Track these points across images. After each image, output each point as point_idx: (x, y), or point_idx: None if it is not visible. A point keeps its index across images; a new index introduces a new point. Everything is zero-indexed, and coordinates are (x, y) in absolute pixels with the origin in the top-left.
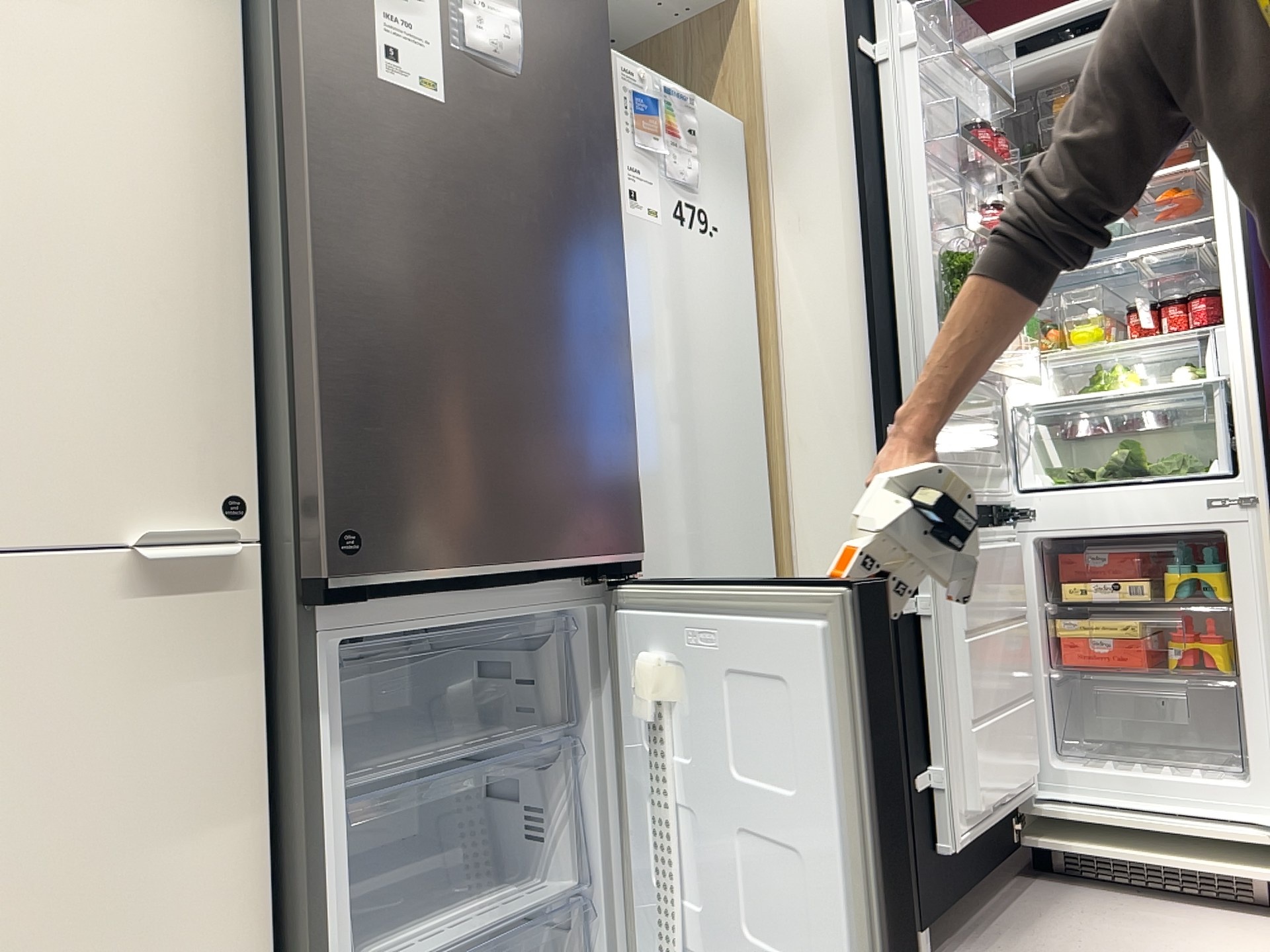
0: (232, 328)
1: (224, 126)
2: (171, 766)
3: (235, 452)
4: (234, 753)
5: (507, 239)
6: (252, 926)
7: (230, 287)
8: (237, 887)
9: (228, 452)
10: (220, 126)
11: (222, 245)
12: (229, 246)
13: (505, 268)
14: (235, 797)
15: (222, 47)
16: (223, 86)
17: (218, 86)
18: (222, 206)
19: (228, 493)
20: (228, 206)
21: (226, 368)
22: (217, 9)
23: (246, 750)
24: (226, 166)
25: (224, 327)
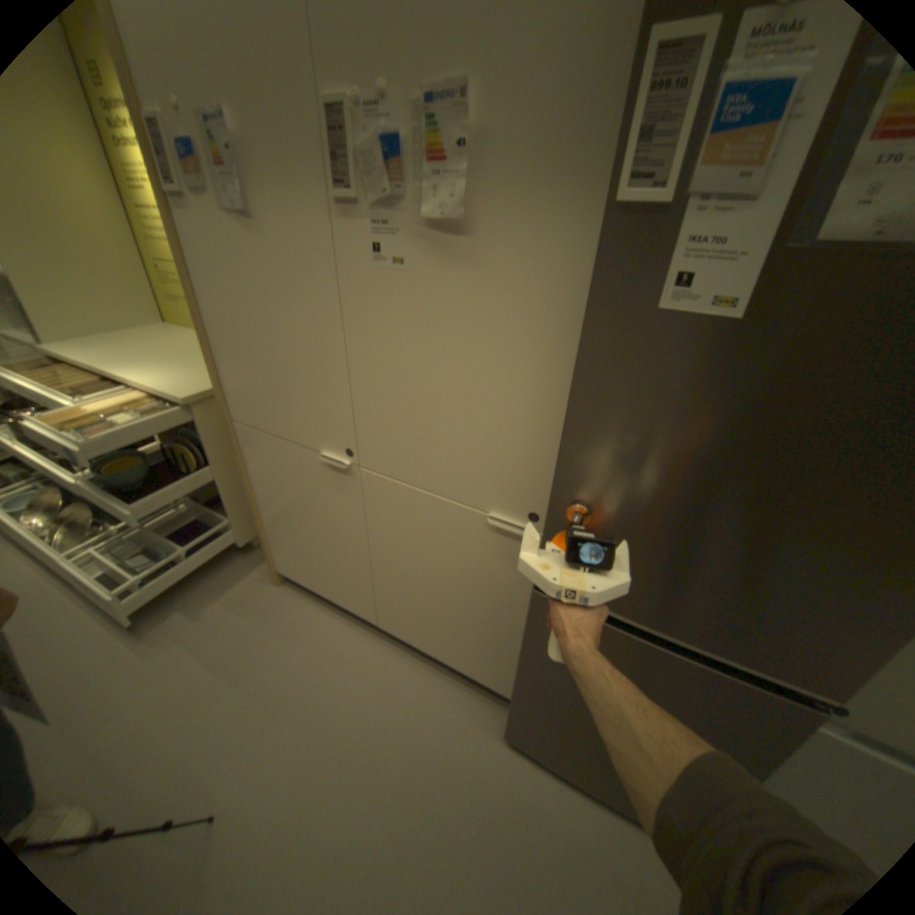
0: (551, 440)
1: (572, 324)
2: (497, 580)
3: (542, 494)
4: (520, 590)
5: (783, 442)
6: (517, 635)
7: (555, 420)
8: (514, 622)
9: (538, 493)
10: (569, 324)
11: (555, 397)
12: (559, 398)
13: (765, 466)
14: (518, 601)
15: (583, 265)
16: (577, 295)
17: (574, 296)
18: (560, 374)
19: (535, 509)
20: (563, 375)
21: (544, 458)
22: (585, 233)
23: (524, 592)
24: (567, 350)
25: (548, 439)
